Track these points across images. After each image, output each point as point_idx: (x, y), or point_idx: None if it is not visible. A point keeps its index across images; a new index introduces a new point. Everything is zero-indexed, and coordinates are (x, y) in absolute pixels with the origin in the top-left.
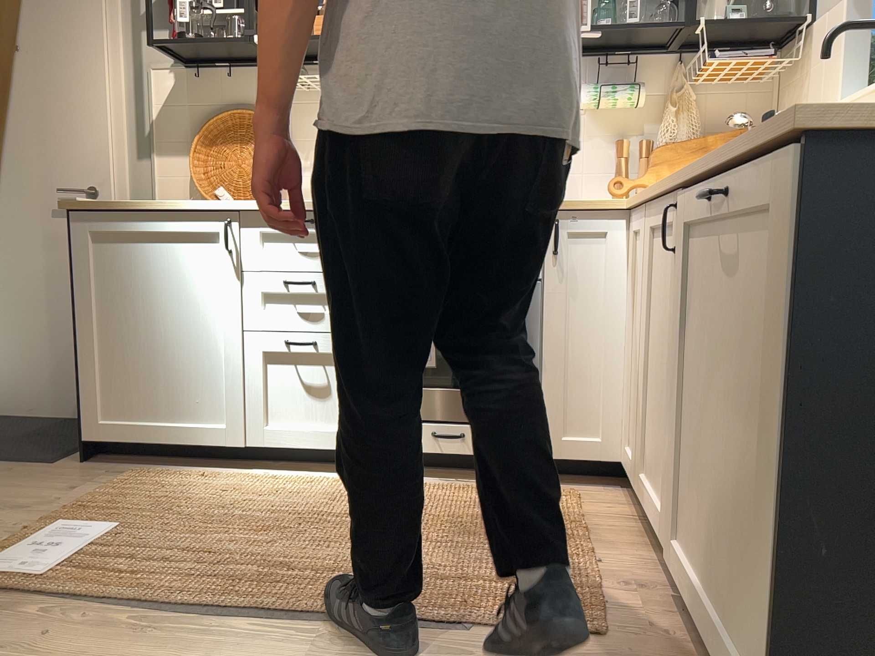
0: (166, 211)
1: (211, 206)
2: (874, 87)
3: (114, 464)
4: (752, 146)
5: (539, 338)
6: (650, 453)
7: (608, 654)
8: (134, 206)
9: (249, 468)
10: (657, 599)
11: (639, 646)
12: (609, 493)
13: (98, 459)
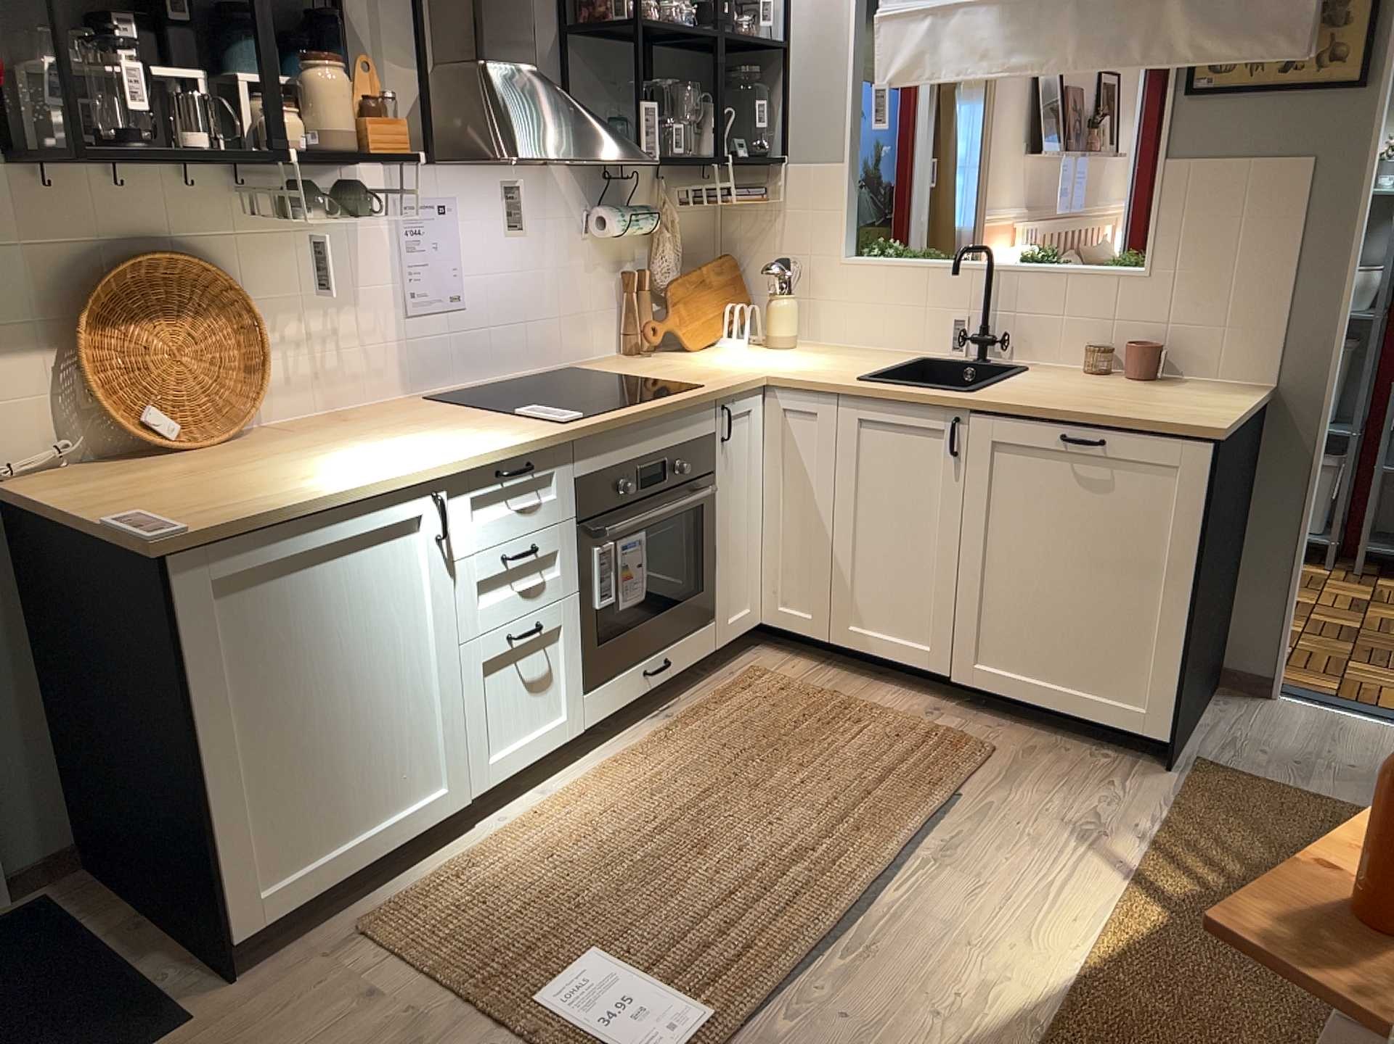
0: (340, 506)
1: (414, 480)
2: (900, 261)
3: (287, 947)
4: (1128, 418)
5: (702, 530)
6: (865, 607)
7: (1009, 754)
8: (297, 513)
9: (466, 828)
10: (953, 711)
11: (1005, 741)
12: (763, 656)
13: (239, 964)
